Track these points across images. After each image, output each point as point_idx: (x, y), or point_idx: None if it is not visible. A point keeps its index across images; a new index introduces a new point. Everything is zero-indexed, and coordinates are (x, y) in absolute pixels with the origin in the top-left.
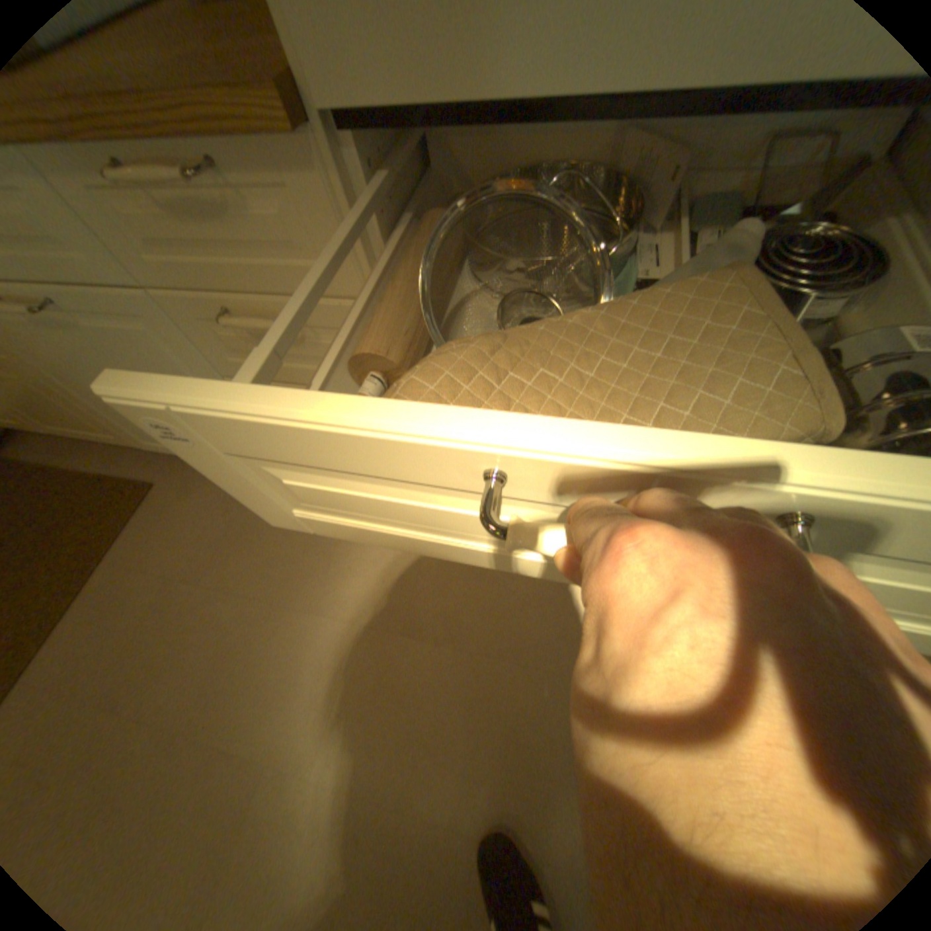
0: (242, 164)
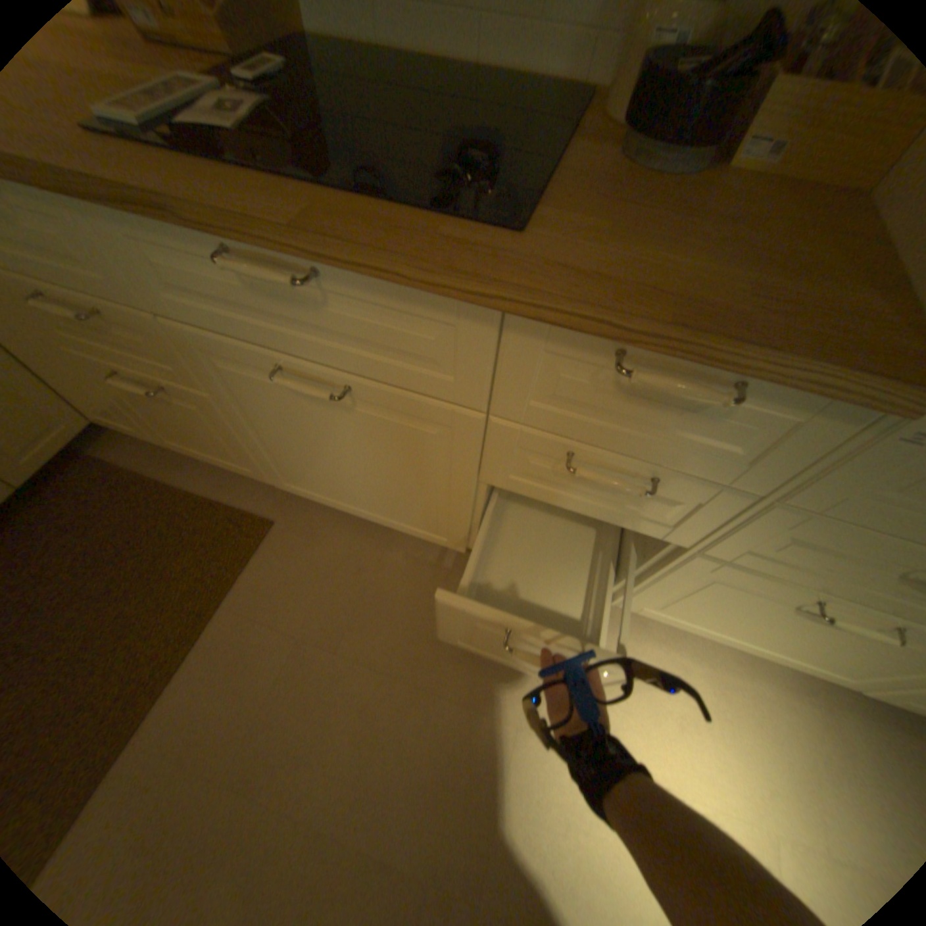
0: (792, 394)
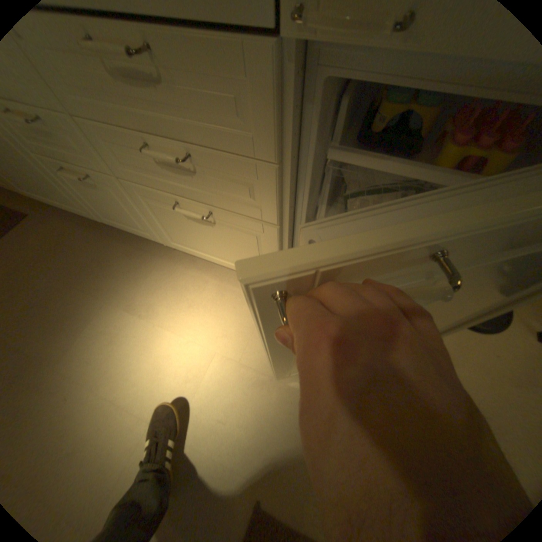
0: None
